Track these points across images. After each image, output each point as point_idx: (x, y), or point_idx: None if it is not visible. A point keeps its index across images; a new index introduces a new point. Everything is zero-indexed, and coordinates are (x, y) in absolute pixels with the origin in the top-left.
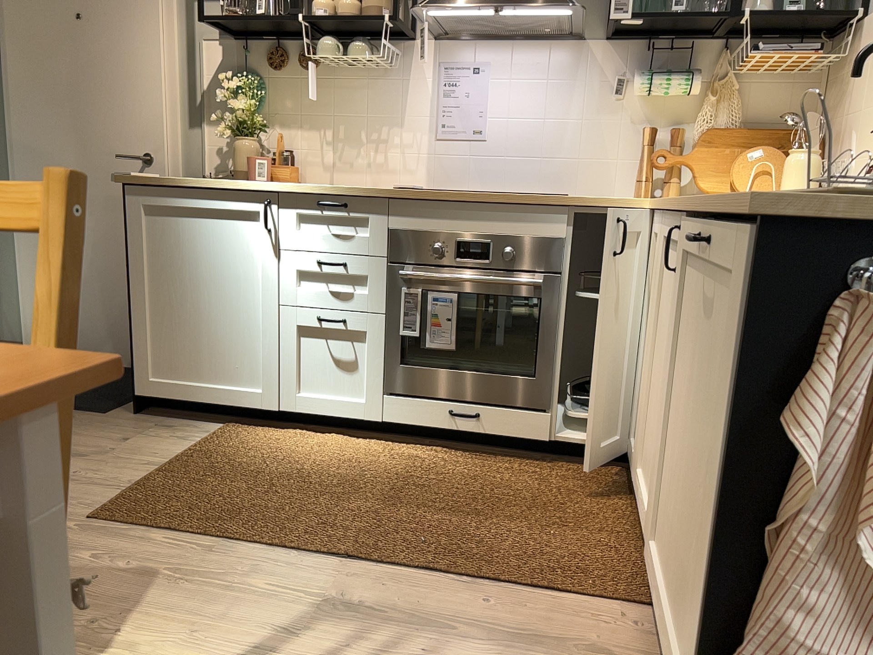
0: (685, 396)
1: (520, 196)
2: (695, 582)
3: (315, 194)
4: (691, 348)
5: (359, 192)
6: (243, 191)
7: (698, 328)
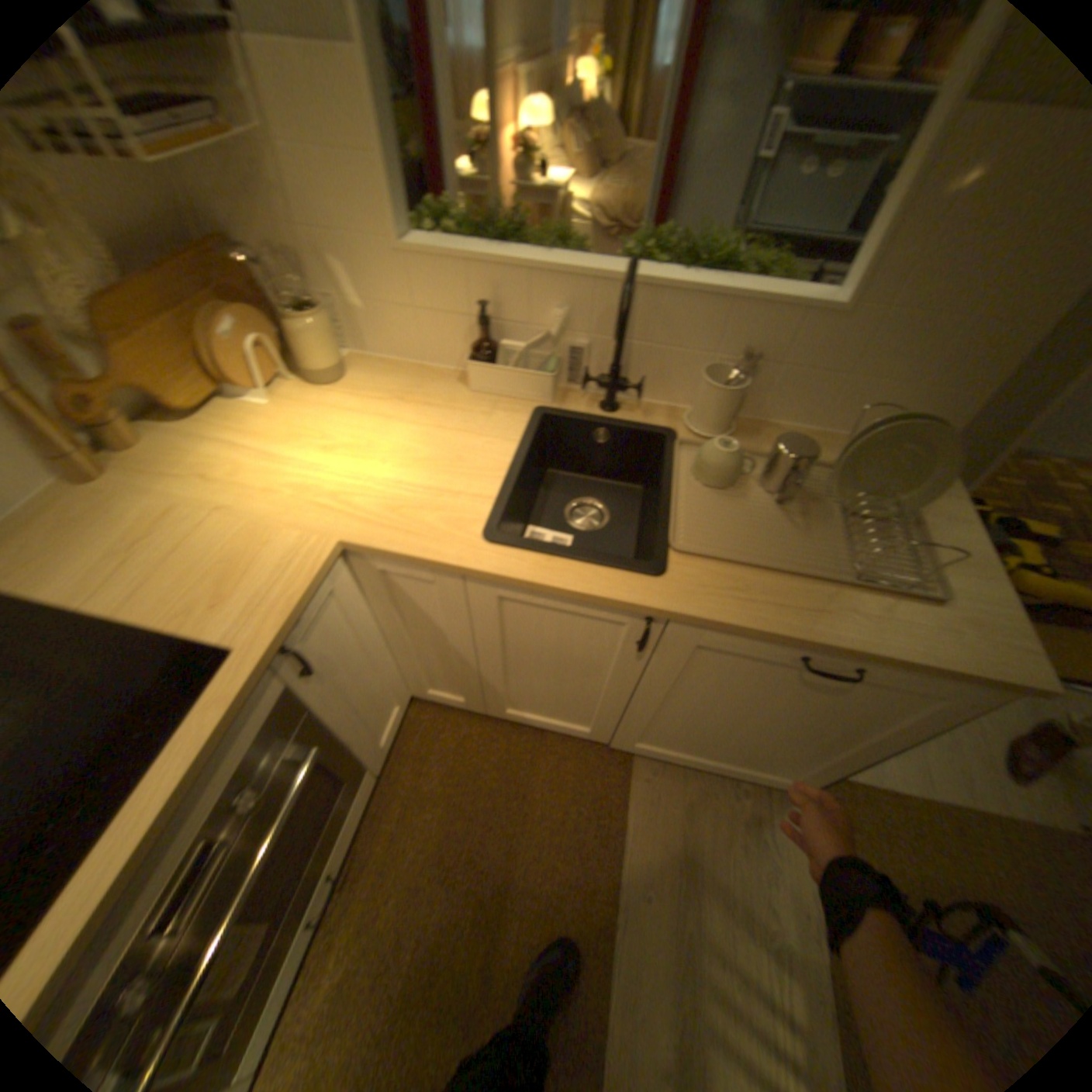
0: (698, 702)
1: (184, 763)
2: (770, 758)
3: None
4: (711, 685)
5: None
6: None
7: (738, 680)
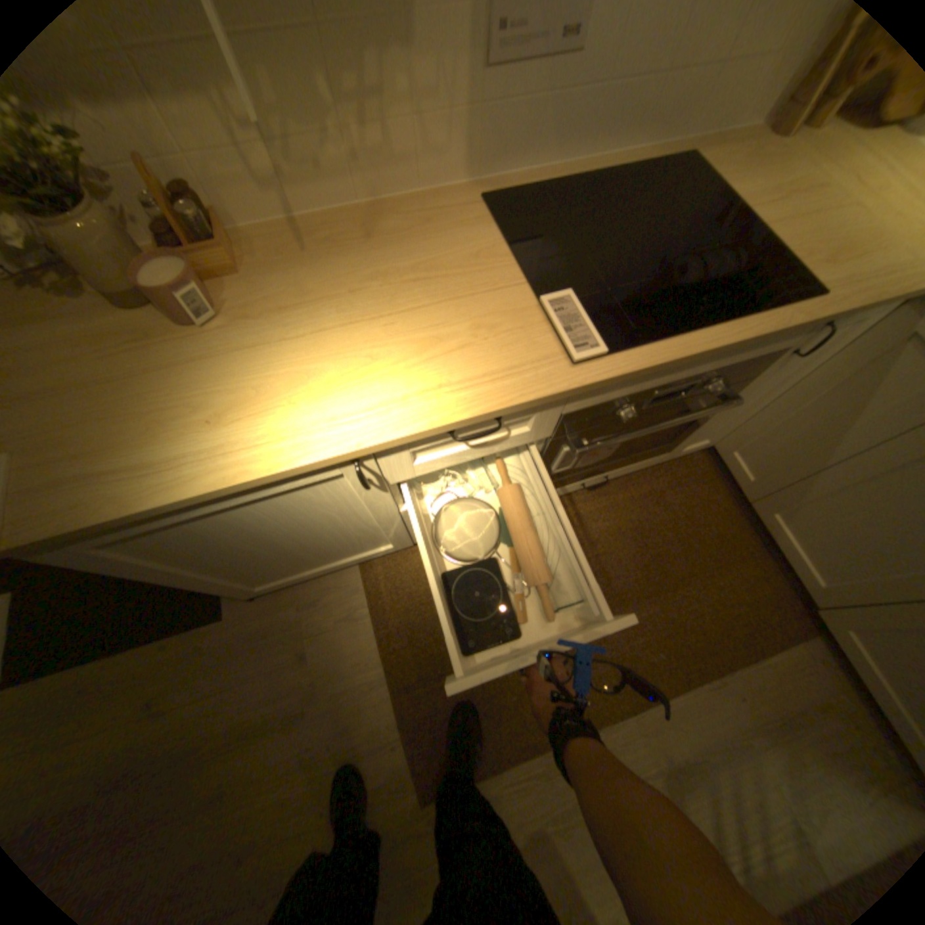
0: None
1: (781, 328)
2: None
3: (448, 427)
4: None
5: (530, 404)
6: (301, 471)
7: None
